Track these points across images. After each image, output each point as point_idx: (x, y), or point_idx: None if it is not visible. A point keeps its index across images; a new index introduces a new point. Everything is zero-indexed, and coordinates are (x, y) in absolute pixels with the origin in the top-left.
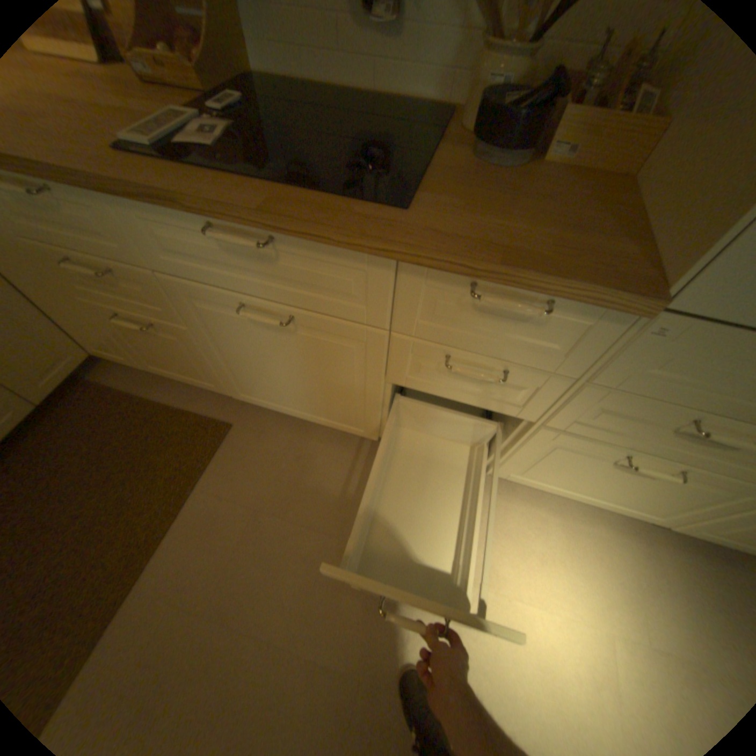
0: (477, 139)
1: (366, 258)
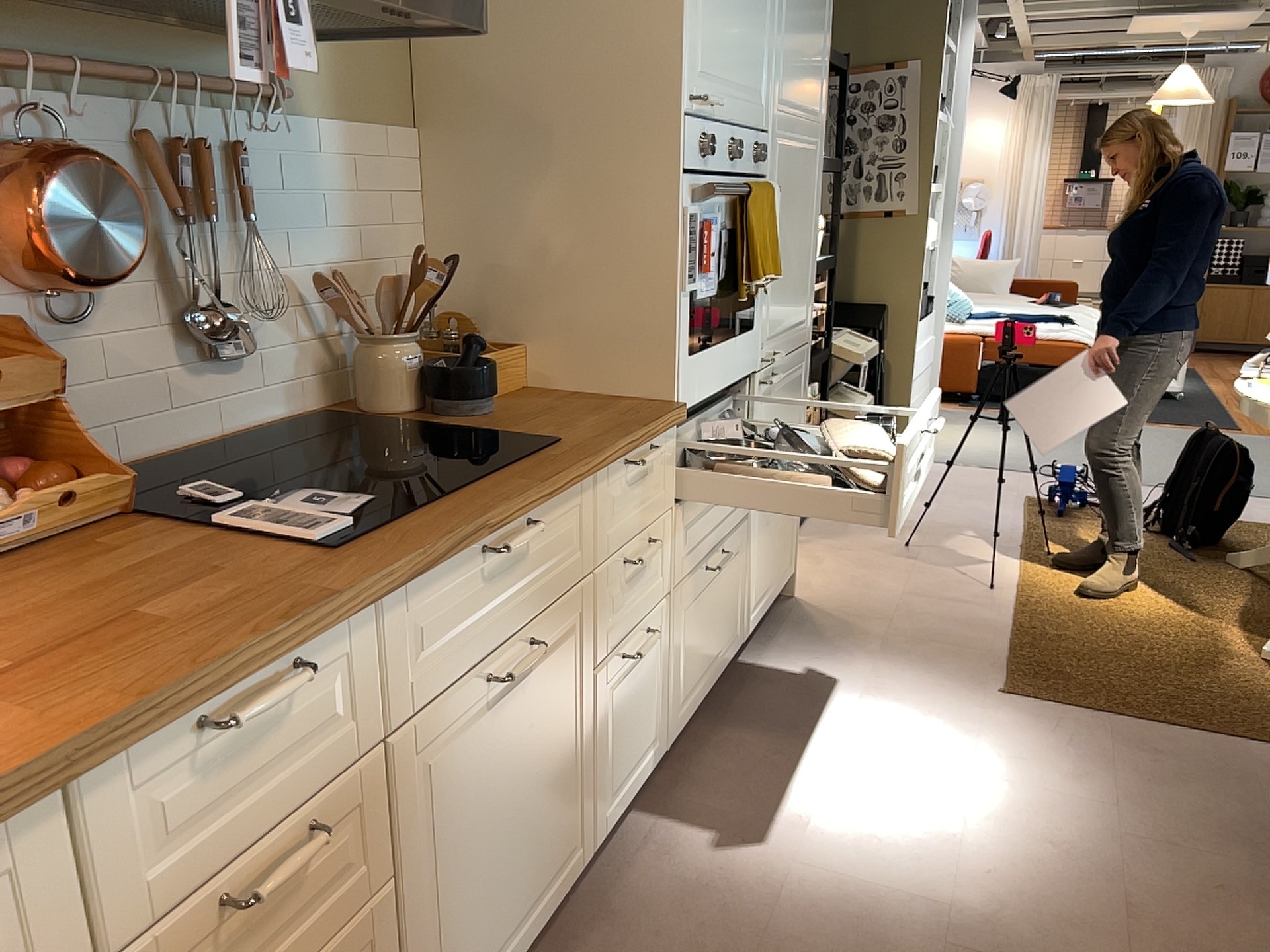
0: (451, 405)
1: (578, 490)
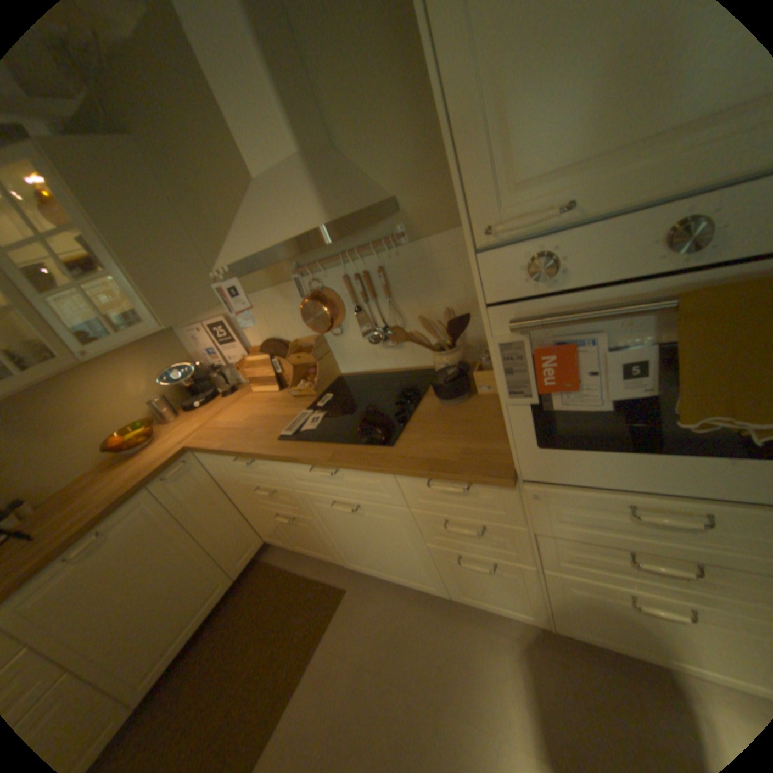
0: (437, 394)
1: (378, 473)
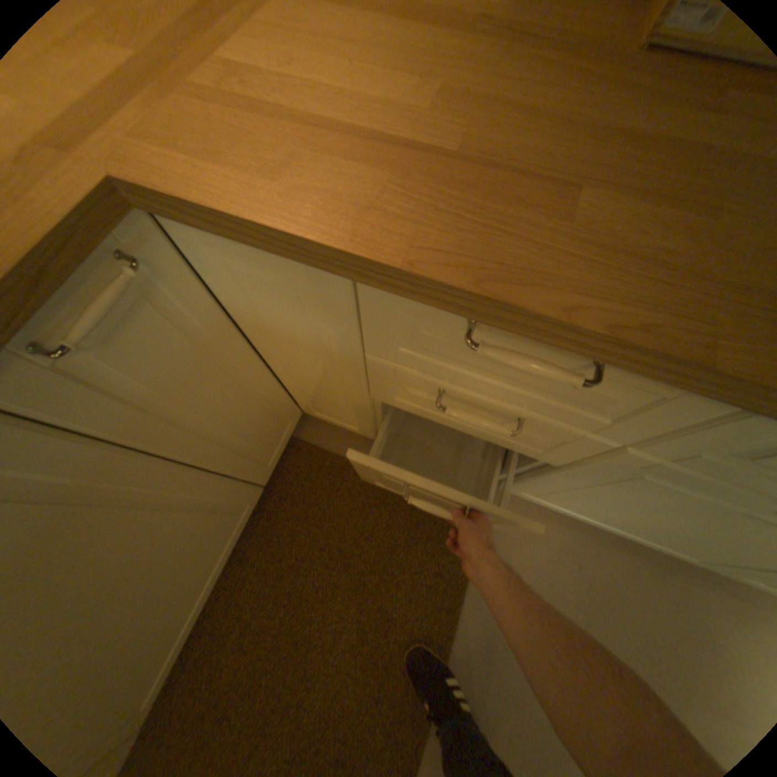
0: None
1: None
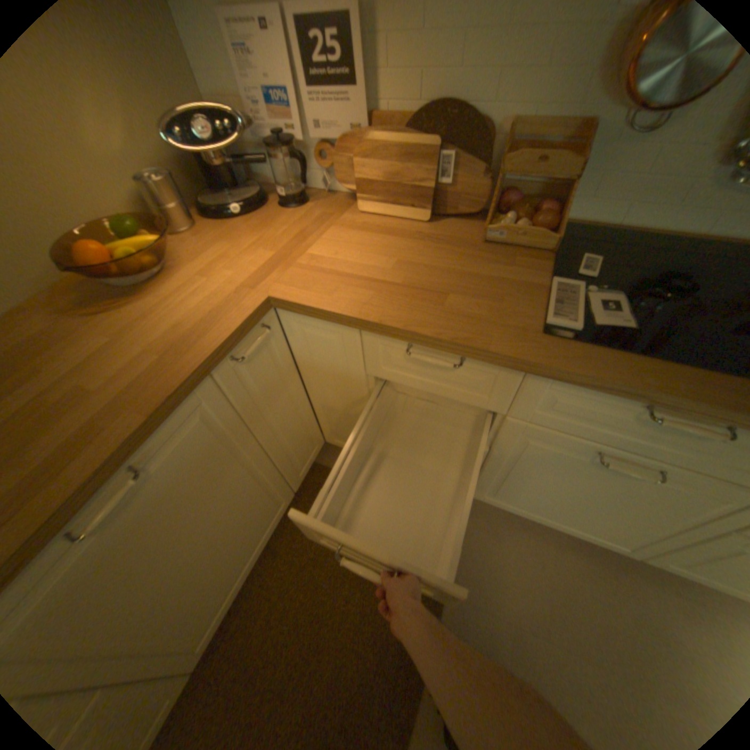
0: None
1: None
